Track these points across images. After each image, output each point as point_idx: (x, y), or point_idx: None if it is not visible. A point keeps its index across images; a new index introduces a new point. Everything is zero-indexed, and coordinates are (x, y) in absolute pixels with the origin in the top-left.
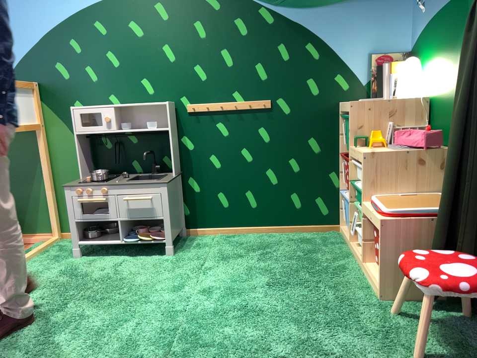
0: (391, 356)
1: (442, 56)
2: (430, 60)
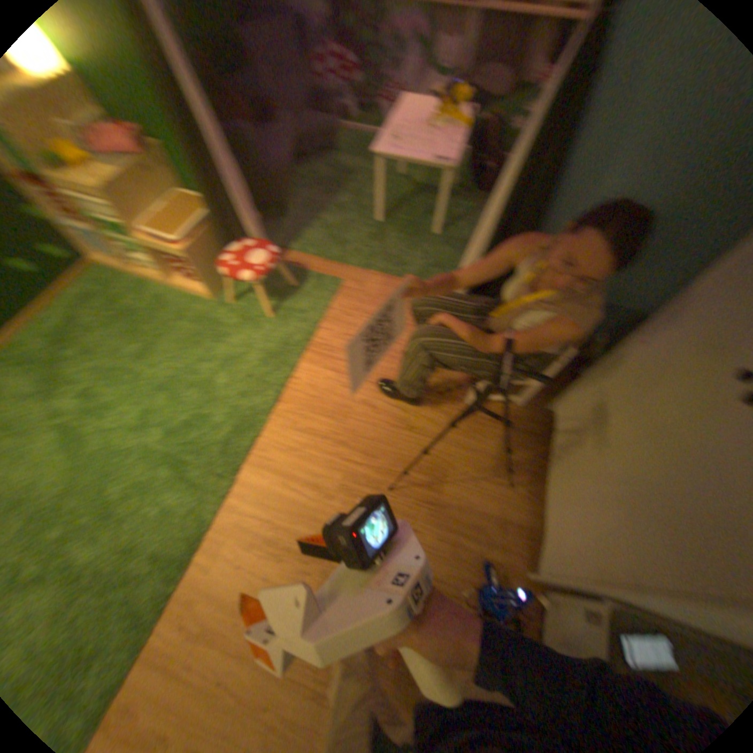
0: (257, 328)
1: None
2: None
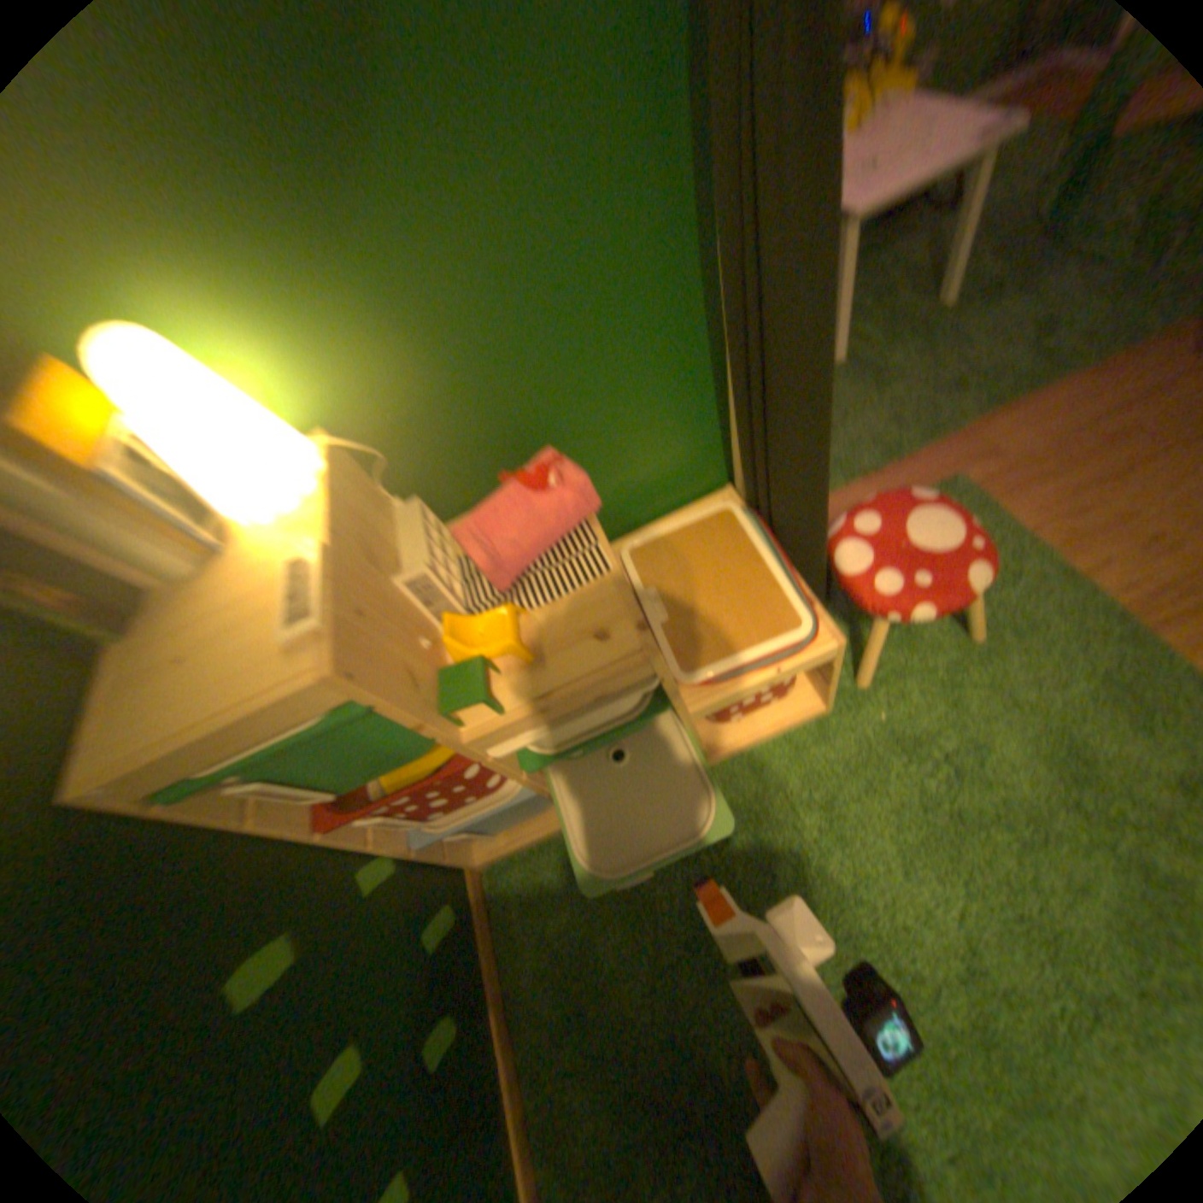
0: (997, 672)
1: (286, 252)
2: (184, 306)
